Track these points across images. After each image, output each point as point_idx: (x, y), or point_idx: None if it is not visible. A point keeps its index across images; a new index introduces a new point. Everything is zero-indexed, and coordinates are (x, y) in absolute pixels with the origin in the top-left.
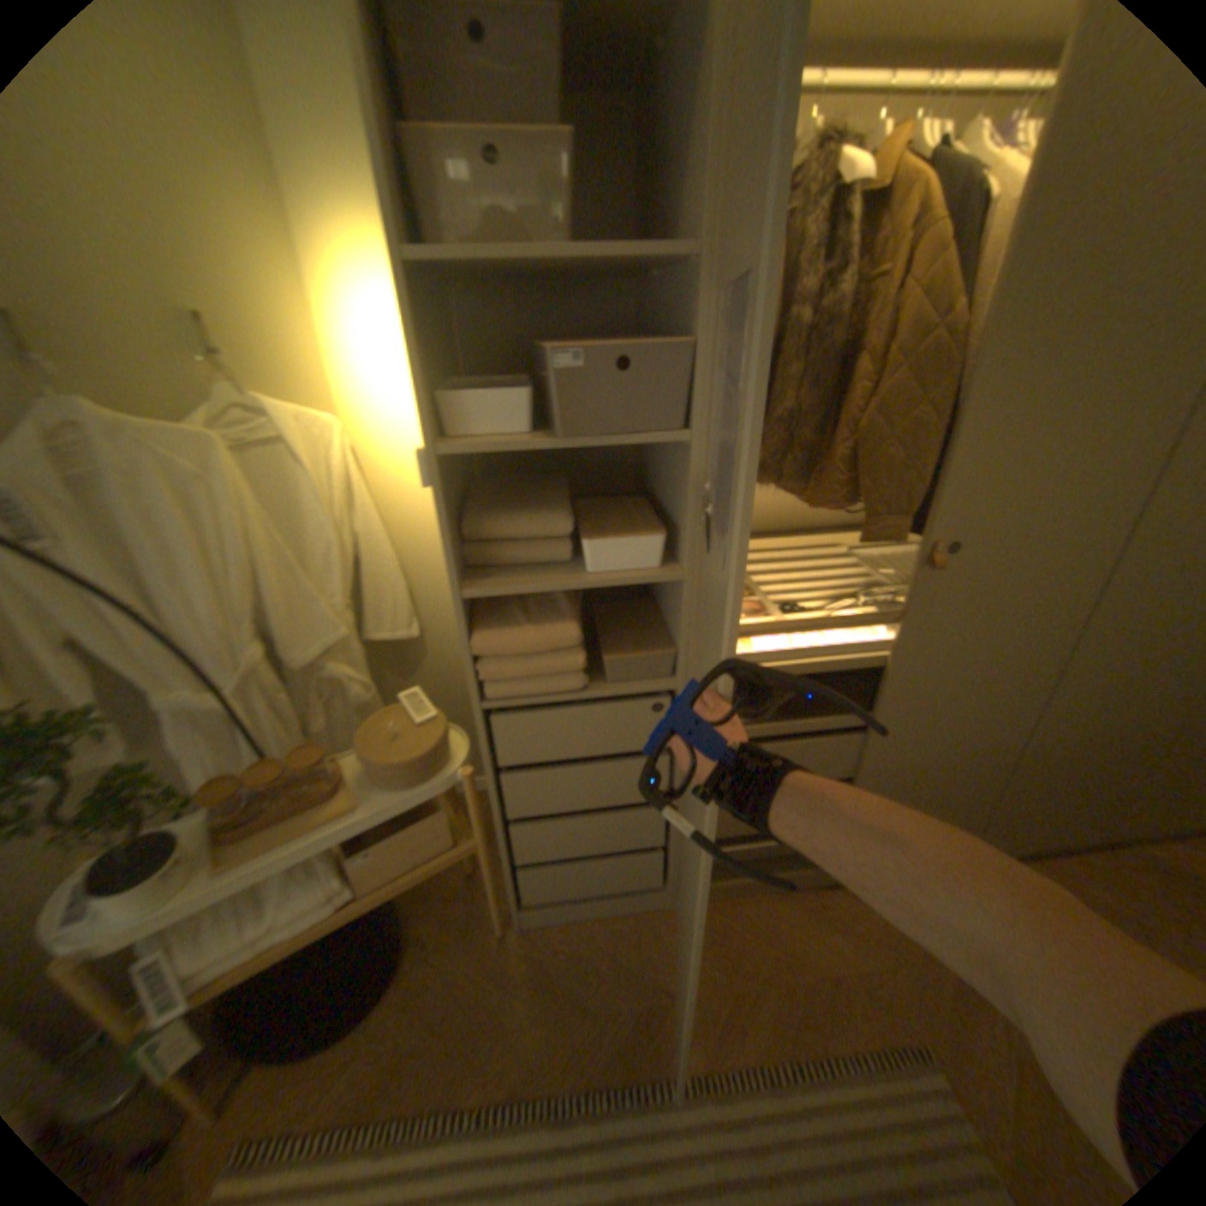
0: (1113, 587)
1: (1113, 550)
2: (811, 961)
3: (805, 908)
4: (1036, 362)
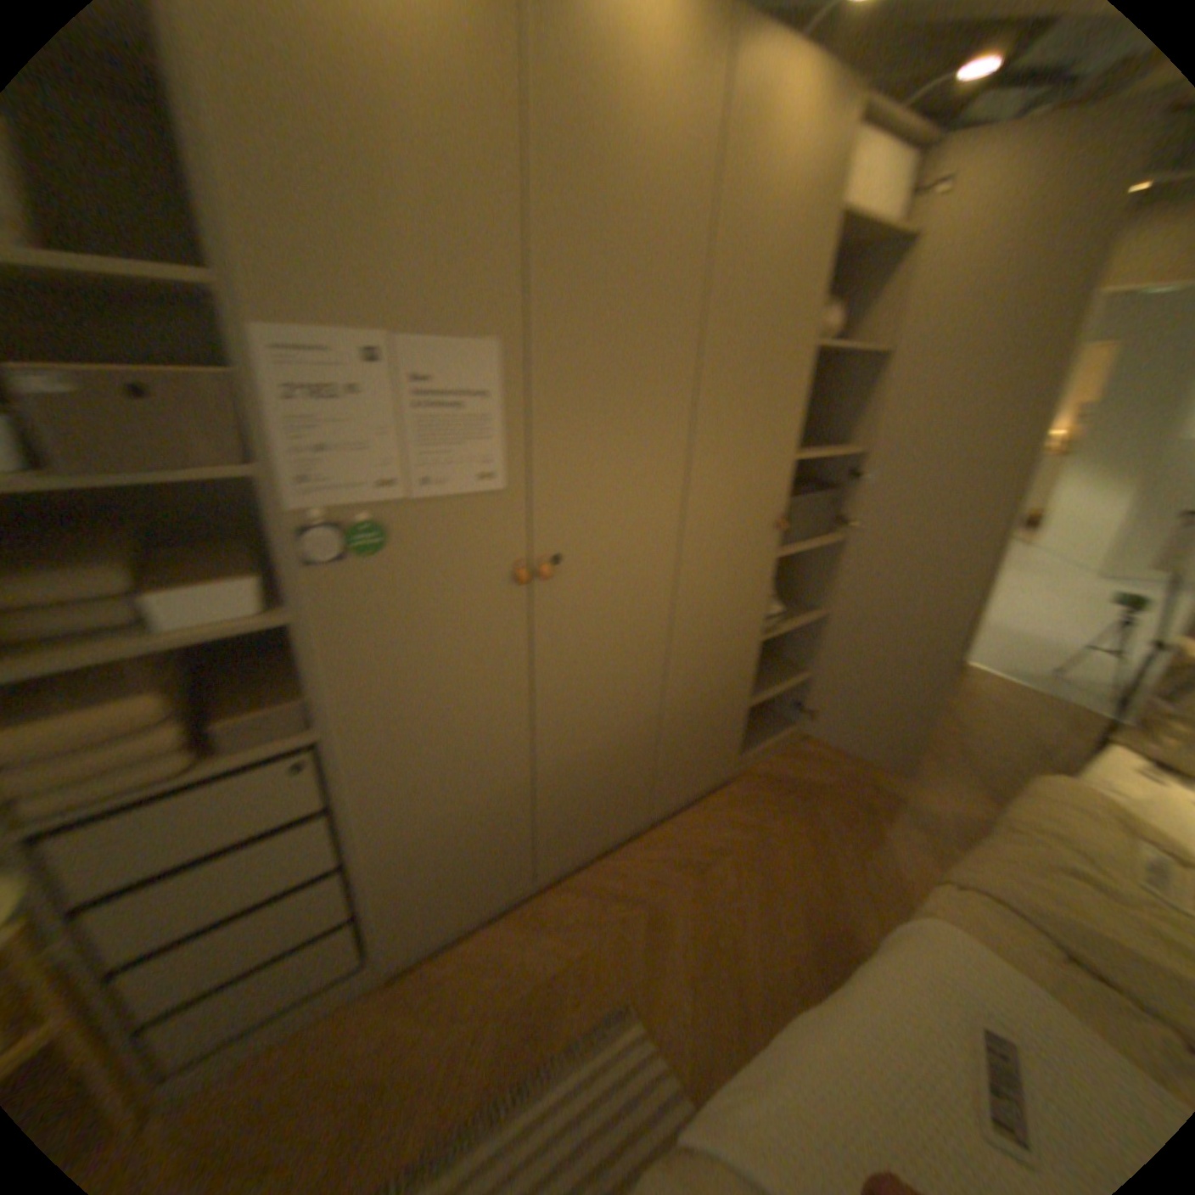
0: (683, 577)
1: (674, 549)
2: (528, 969)
3: (521, 920)
4: (578, 407)
